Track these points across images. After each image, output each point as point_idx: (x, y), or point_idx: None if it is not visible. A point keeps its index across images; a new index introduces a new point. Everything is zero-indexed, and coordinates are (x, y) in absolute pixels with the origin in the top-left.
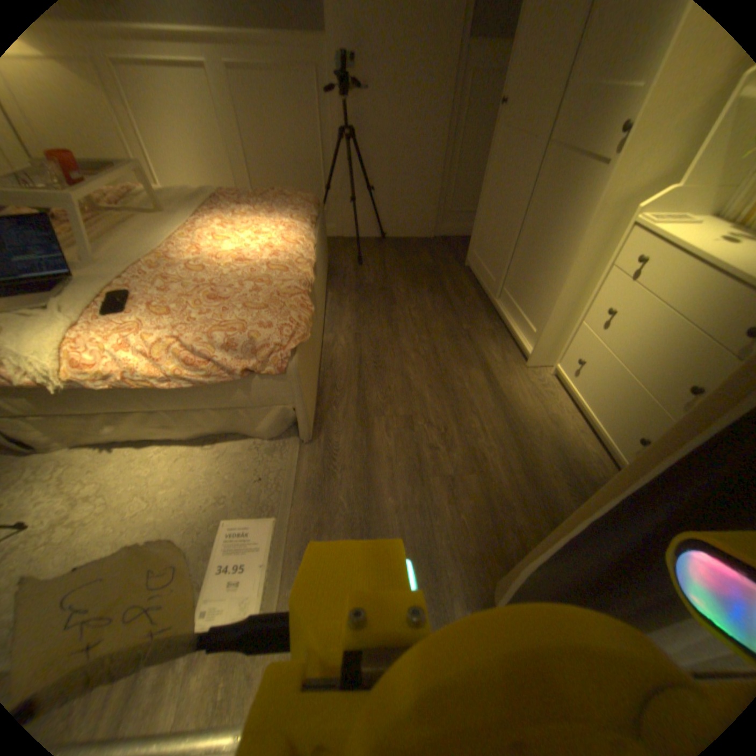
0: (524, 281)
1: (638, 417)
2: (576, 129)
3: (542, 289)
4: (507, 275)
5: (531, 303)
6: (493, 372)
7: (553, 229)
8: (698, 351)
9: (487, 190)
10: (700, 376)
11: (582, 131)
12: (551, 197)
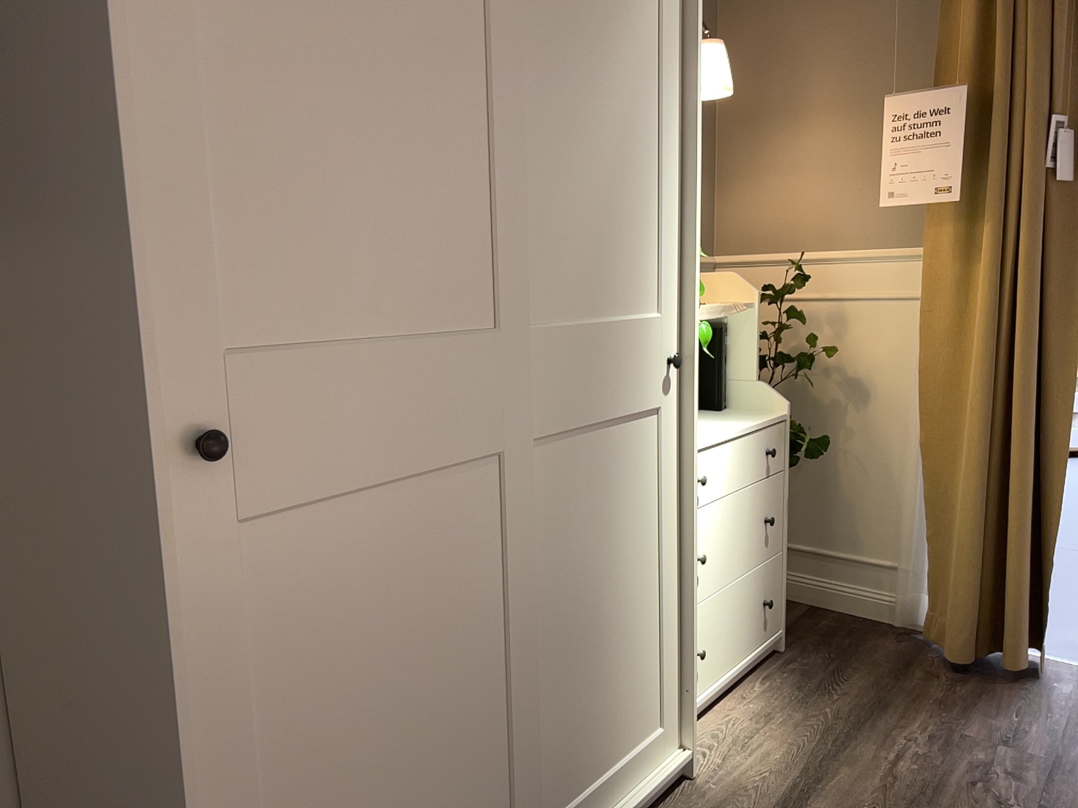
0: (586, 728)
1: (753, 604)
2: (583, 398)
3: (635, 670)
4: (533, 798)
5: (625, 723)
6: (779, 804)
7: (610, 568)
8: (755, 502)
9: (239, 801)
10: (763, 515)
11: (596, 395)
12: (577, 532)
